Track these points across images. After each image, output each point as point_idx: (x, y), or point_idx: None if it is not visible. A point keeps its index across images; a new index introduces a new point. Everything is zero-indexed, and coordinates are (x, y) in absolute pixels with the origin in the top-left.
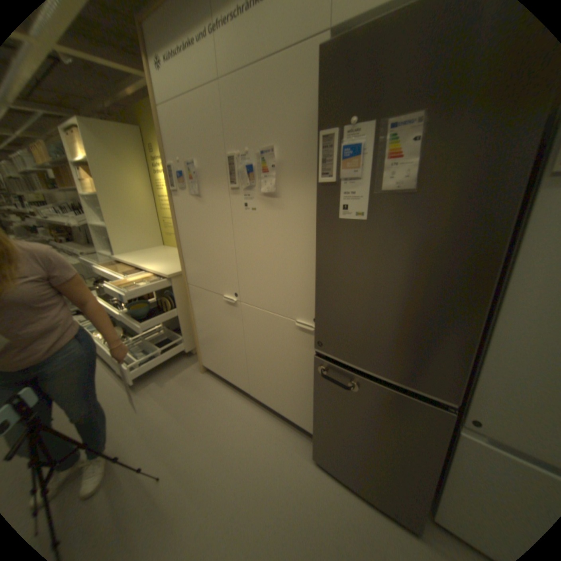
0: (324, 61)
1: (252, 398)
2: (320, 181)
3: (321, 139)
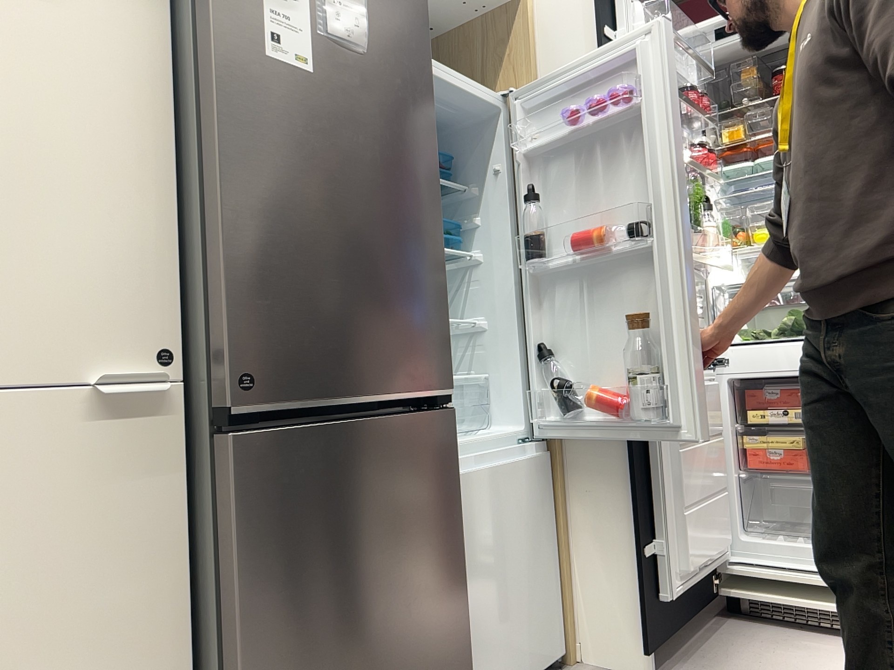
0: None
1: None
2: None
3: None
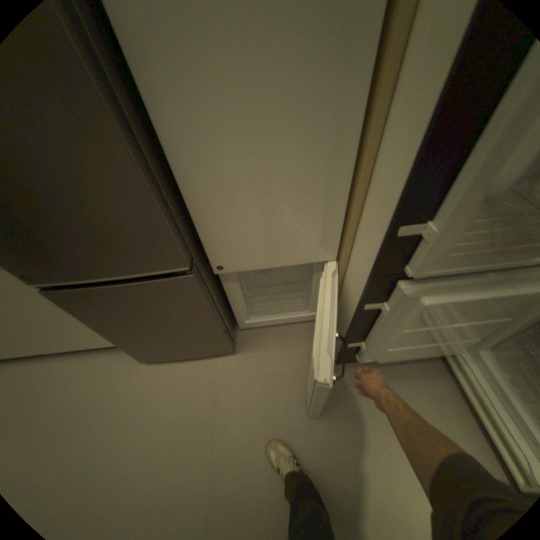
0: None
1: (55, 352)
2: None
3: None
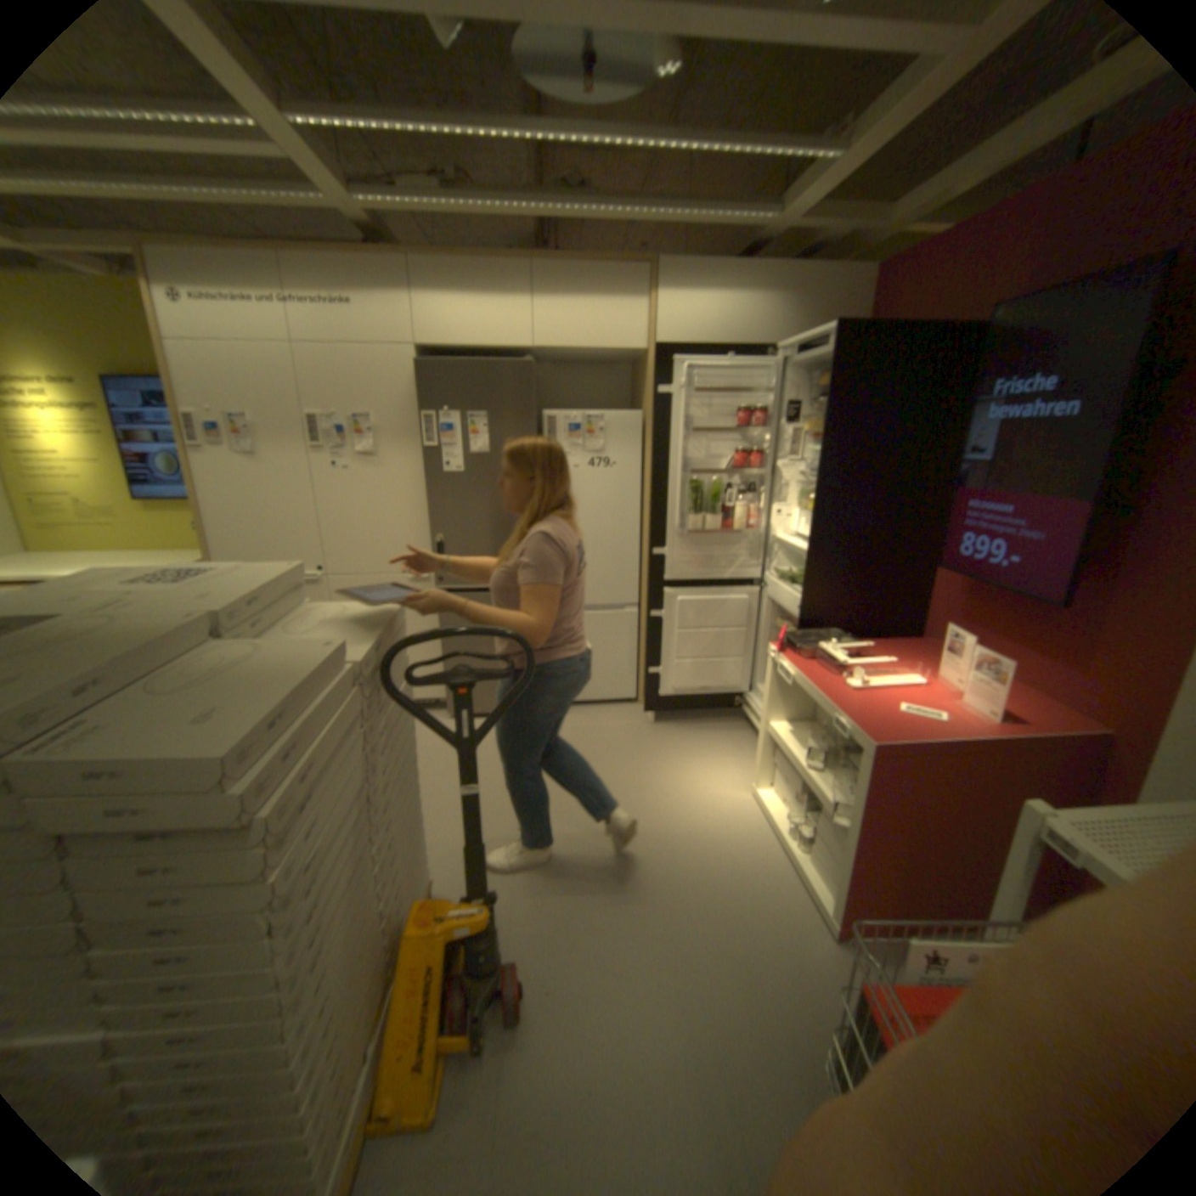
0: (414, 364)
1: None
2: (421, 445)
3: (418, 415)
